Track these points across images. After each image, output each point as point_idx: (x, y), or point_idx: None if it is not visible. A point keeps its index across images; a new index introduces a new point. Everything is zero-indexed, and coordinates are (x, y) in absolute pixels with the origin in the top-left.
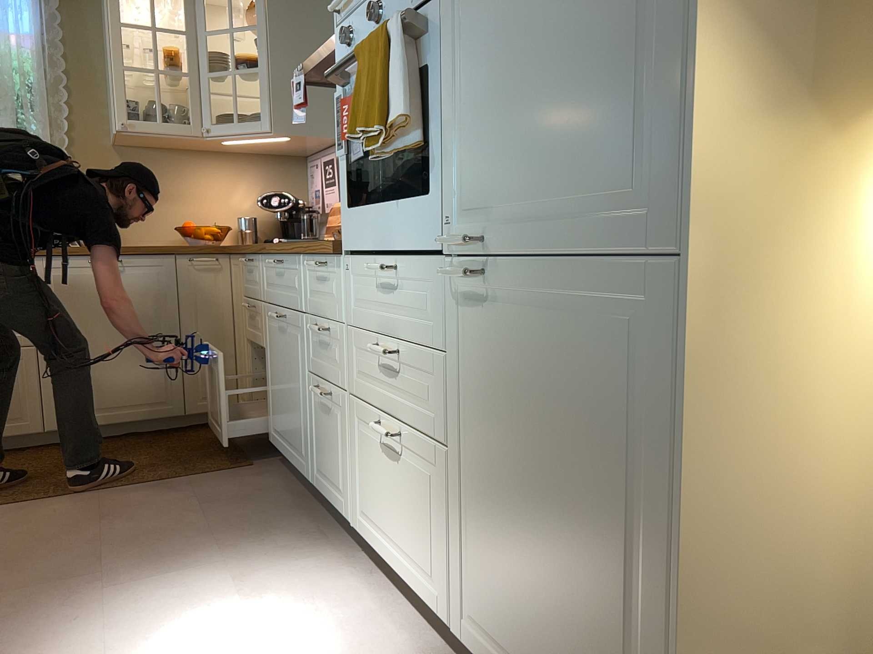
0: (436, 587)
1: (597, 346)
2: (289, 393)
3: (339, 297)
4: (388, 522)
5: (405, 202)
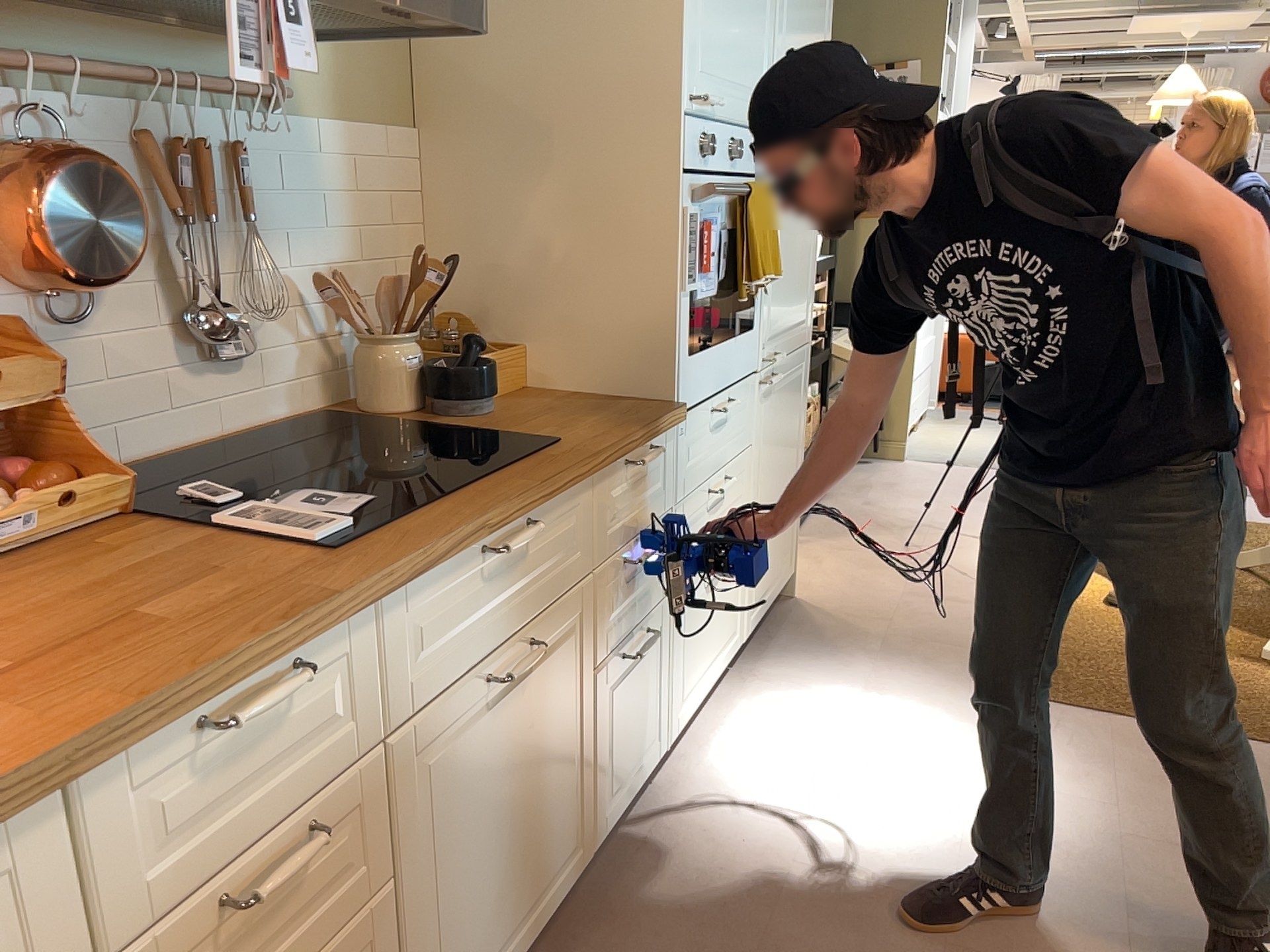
0: (734, 629)
1: (794, 388)
2: (531, 800)
3: (667, 478)
4: (705, 651)
5: (735, 339)
